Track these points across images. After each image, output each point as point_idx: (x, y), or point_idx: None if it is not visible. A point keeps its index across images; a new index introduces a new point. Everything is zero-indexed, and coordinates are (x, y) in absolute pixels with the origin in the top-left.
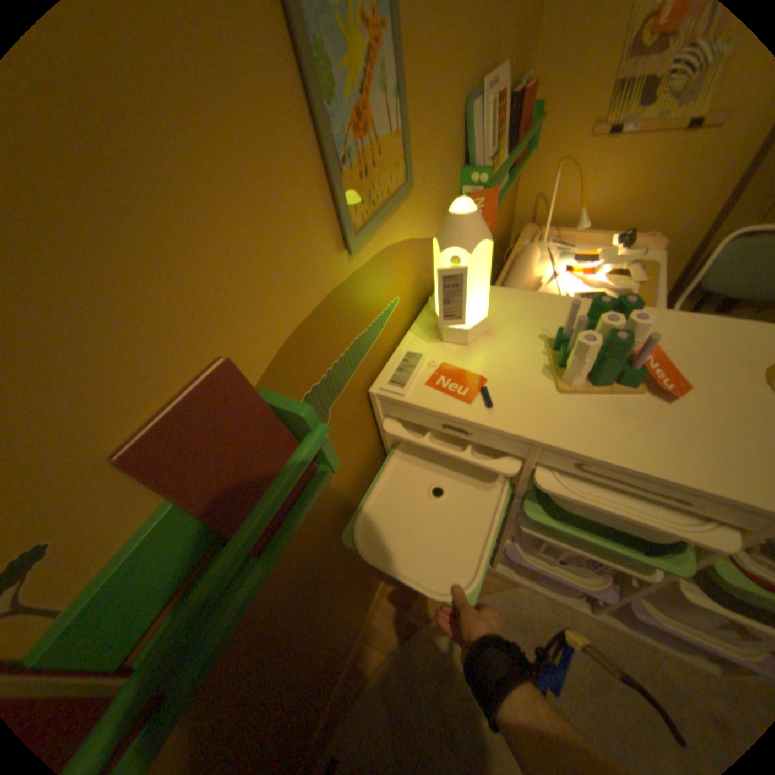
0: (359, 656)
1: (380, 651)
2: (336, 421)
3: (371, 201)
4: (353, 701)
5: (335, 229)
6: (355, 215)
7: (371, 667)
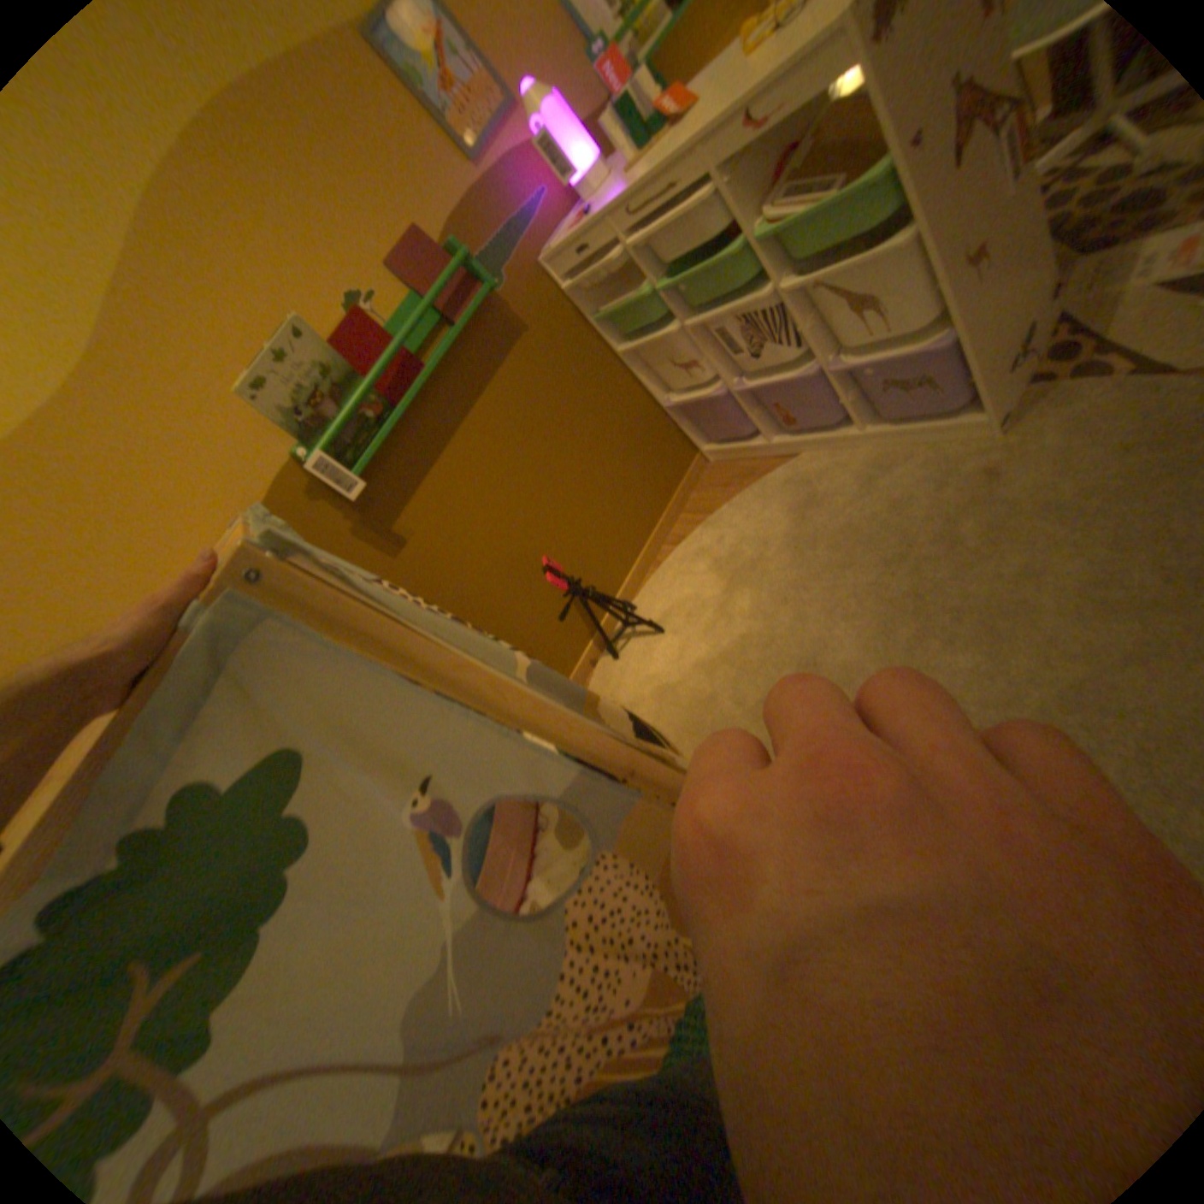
0: (658, 552)
1: (675, 545)
2: (513, 282)
3: (474, 124)
4: (652, 577)
5: (454, 150)
6: (464, 137)
7: (667, 556)
